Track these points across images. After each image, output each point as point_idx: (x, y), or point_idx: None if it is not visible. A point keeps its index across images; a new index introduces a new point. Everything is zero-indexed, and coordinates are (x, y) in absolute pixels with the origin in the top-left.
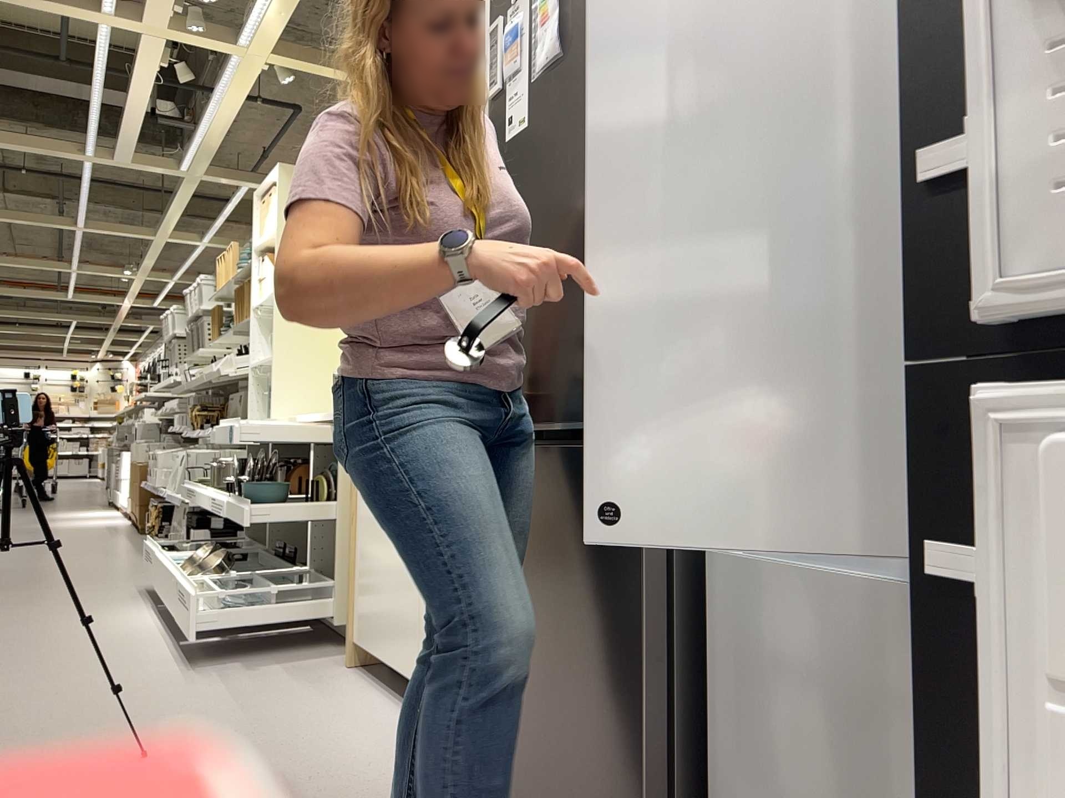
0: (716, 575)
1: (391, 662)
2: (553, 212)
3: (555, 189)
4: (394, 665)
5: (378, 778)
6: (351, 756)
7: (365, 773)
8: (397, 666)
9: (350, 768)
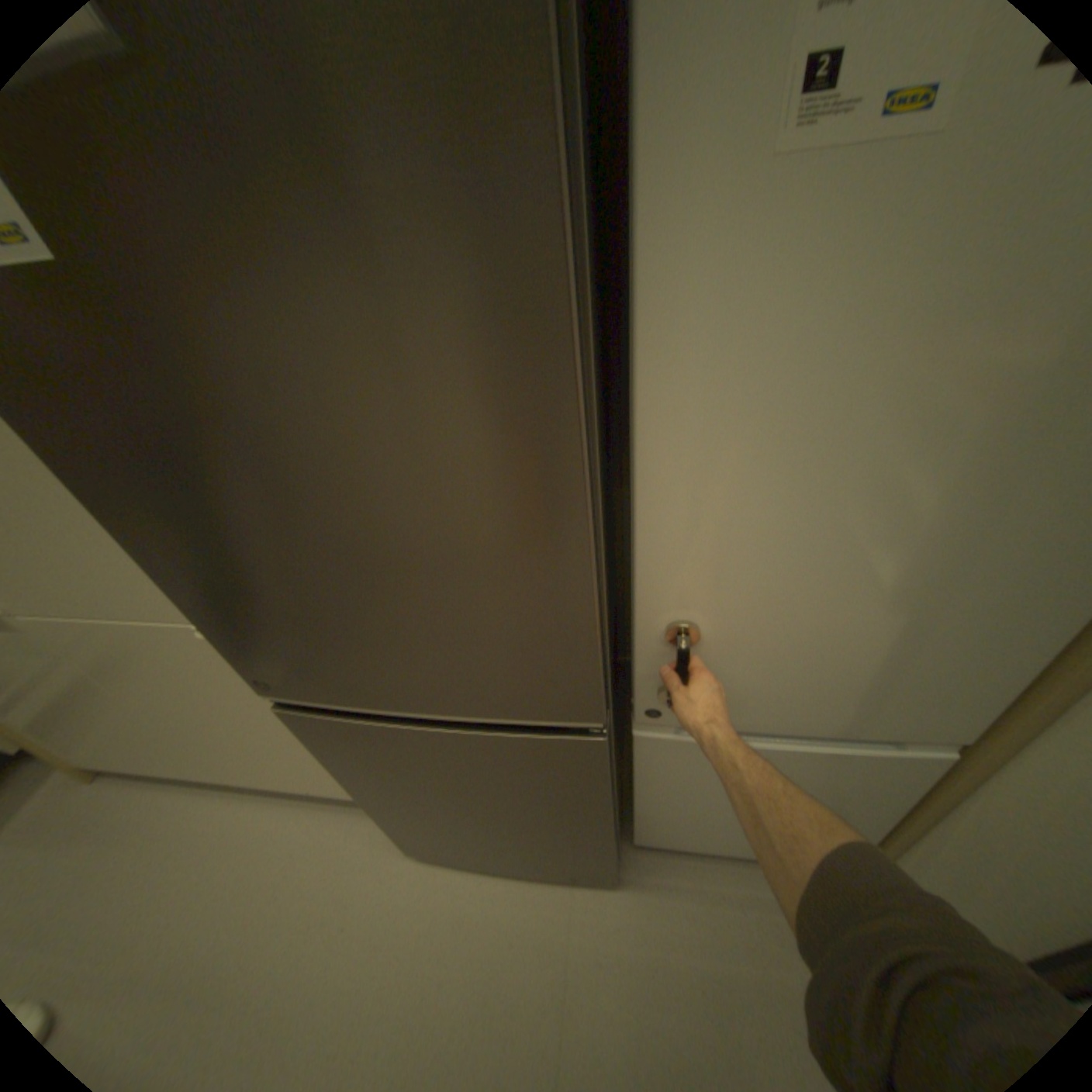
0: (636, 742)
1: (163, 775)
2: (298, 488)
3: (282, 448)
4: (171, 776)
5: (290, 900)
6: (237, 899)
7: (272, 907)
8: (178, 777)
9: (253, 914)
